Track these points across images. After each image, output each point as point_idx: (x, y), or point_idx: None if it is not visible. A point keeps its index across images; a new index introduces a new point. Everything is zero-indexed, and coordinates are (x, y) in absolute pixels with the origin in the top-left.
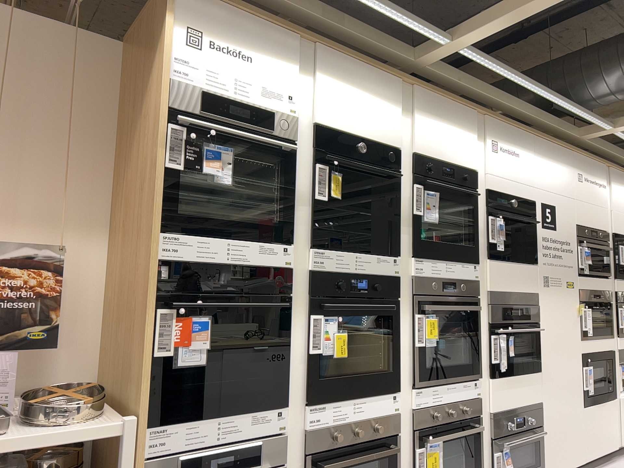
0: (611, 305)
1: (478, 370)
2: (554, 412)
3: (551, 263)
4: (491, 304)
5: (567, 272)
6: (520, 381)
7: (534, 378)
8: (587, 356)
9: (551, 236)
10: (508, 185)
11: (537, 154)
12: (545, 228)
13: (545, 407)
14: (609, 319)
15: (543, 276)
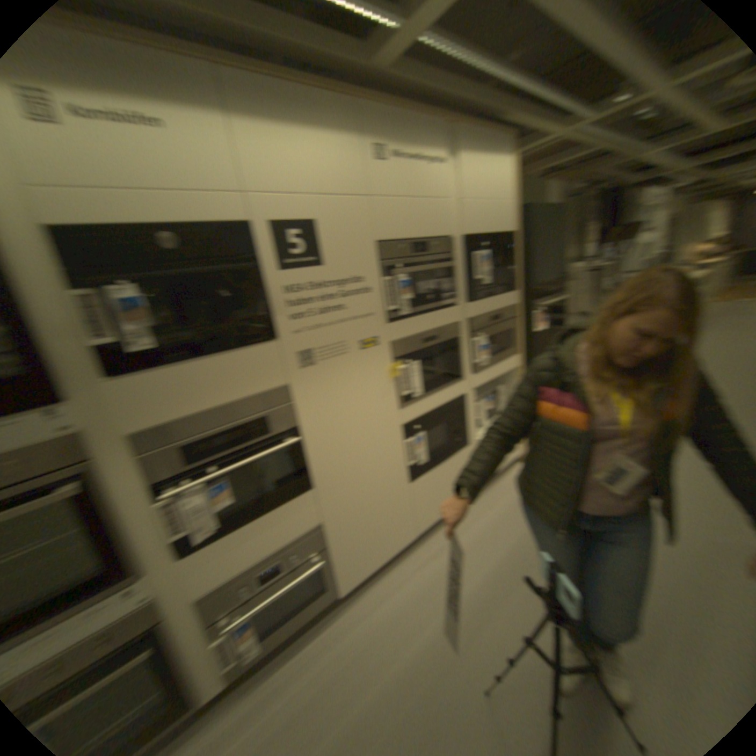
0: (460, 339)
1: (120, 576)
2: (348, 521)
3: (314, 324)
4: (129, 459)
5: (358, 326)
6: (255, 528)
7: (294, 506)
8: (411, 425)
9: (306, 279)
10: (125, 200)
11: (232, 110)
12: (285, 269)
13: (325, 526)
14: (453, 360)
15: (292, 353)
